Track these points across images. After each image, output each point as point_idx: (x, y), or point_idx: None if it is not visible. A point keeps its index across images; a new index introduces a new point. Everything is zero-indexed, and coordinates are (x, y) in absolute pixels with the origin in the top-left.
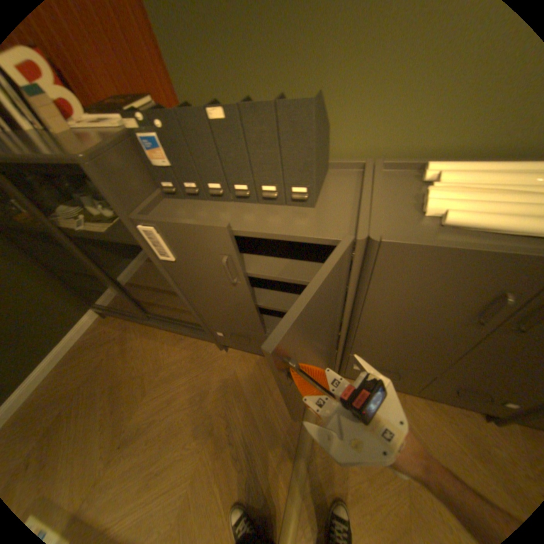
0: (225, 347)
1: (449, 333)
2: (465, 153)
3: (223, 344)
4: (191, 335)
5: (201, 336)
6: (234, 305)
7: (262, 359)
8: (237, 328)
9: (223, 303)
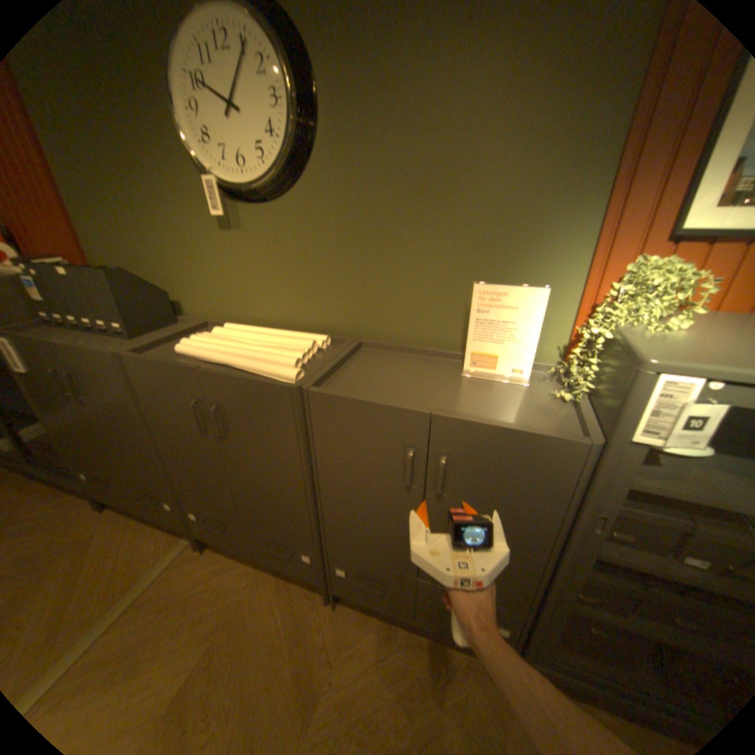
0: (96, 504)
1: (200, 448)
2: (256, 322)
3: (93, 499)
4: (73, 493)
5: (71, 486)
6: (76, 427)
7: (132, 524)
8: (89, 464)
9: (68, 425)
